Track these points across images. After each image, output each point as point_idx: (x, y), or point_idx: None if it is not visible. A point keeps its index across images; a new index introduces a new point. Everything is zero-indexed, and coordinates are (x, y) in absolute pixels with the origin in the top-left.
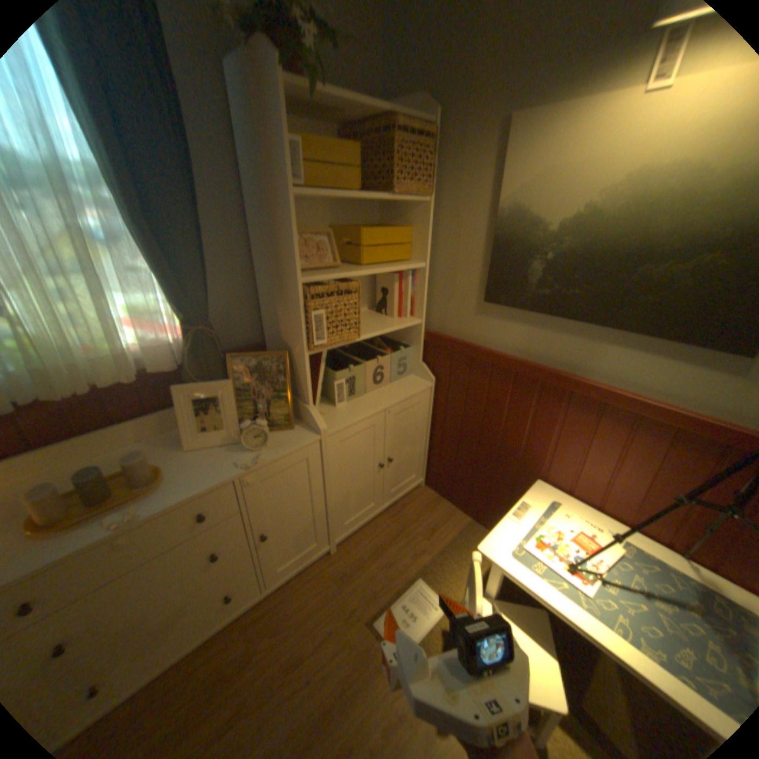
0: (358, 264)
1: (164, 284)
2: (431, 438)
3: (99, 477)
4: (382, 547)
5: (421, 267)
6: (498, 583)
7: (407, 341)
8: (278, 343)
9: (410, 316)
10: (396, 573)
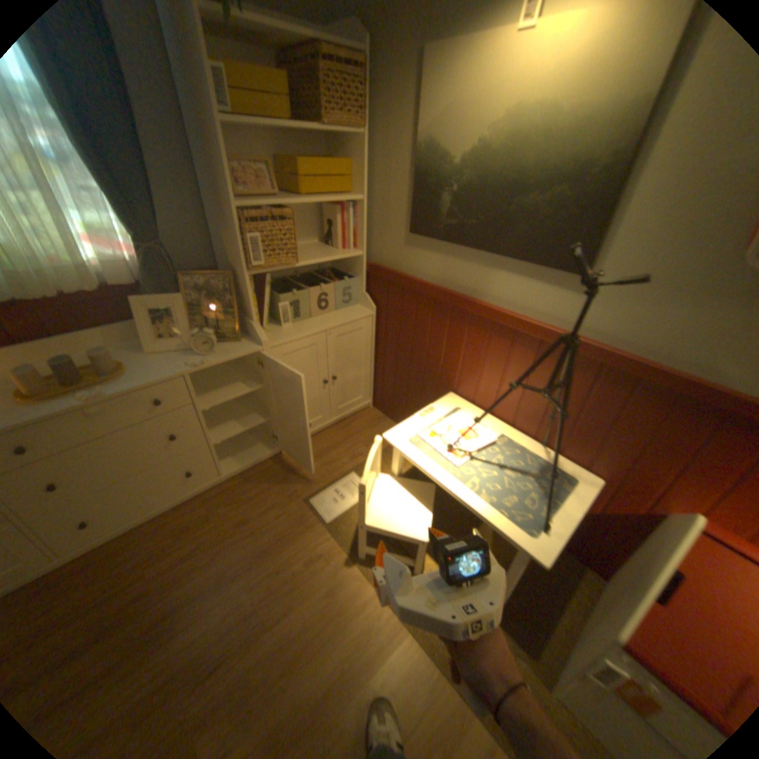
0: (297, 194)
1: (113, 203)
2: (375, 363)
3: (71, 367)
4: (326, 449)
5: (358, 199)
6: (398, 462)
7: (352, 272)
8: (226, 265)
9: (353, 247)
10: (334, 468)
